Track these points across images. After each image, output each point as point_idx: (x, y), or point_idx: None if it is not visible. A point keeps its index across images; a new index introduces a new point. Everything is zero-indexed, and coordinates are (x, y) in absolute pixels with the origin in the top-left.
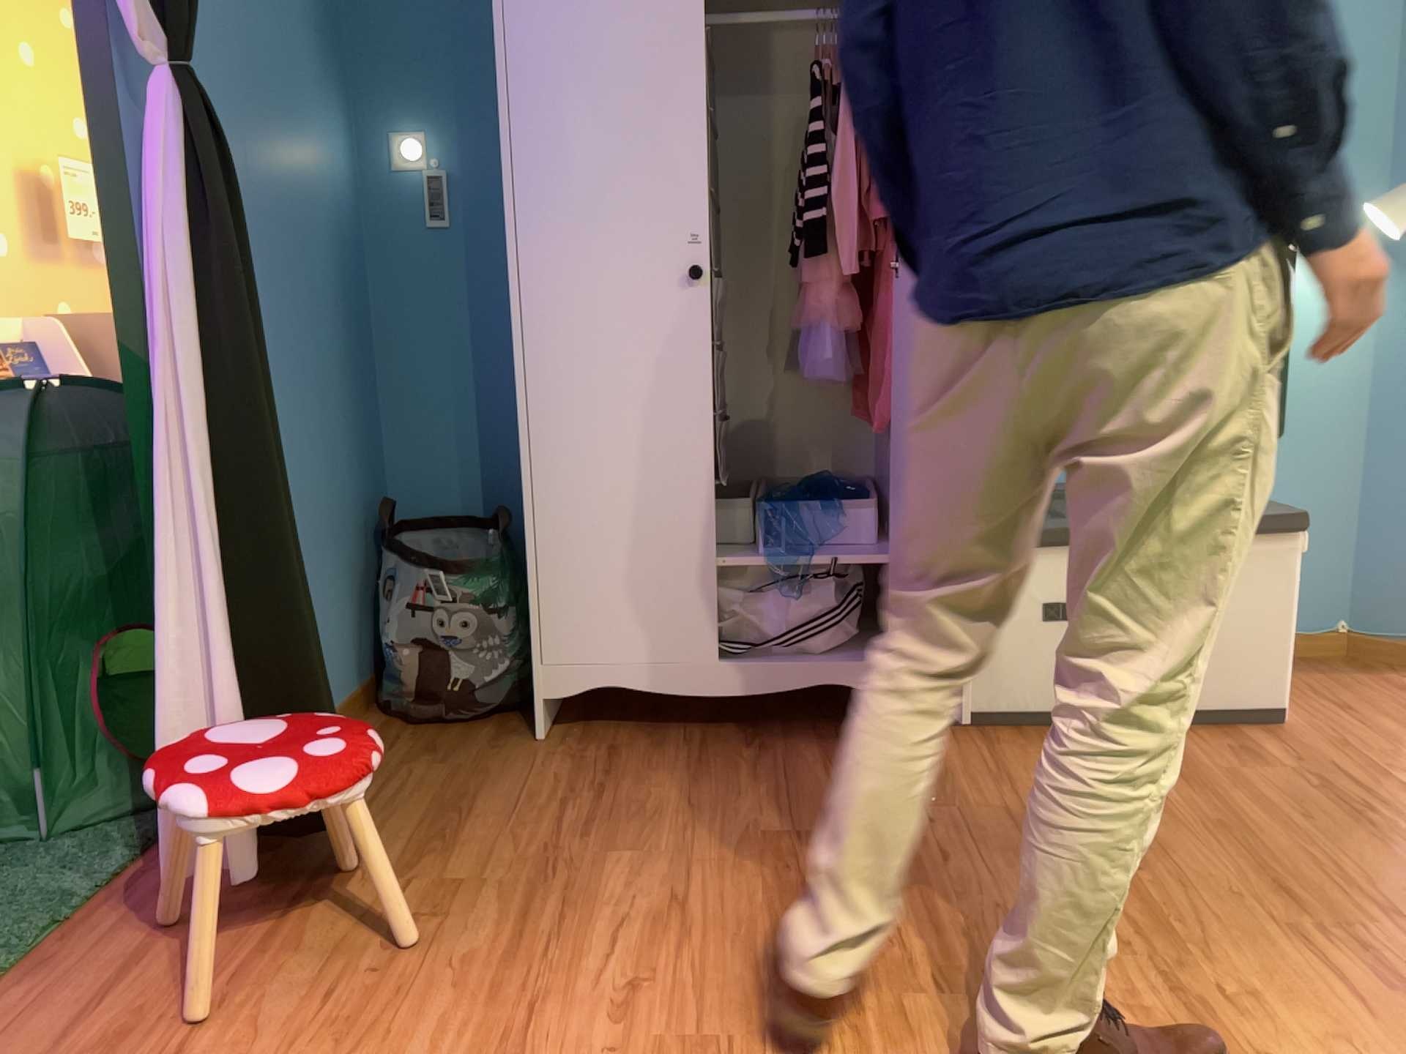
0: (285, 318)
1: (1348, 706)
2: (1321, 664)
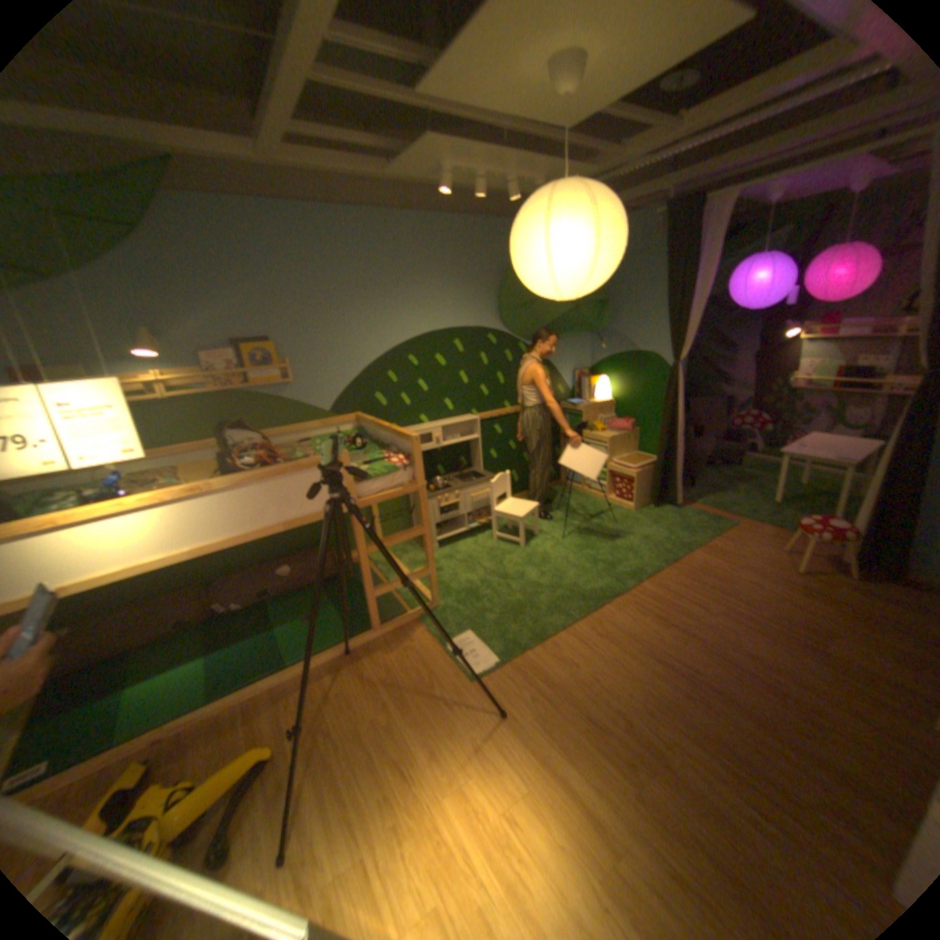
0: None
1: None
2: None
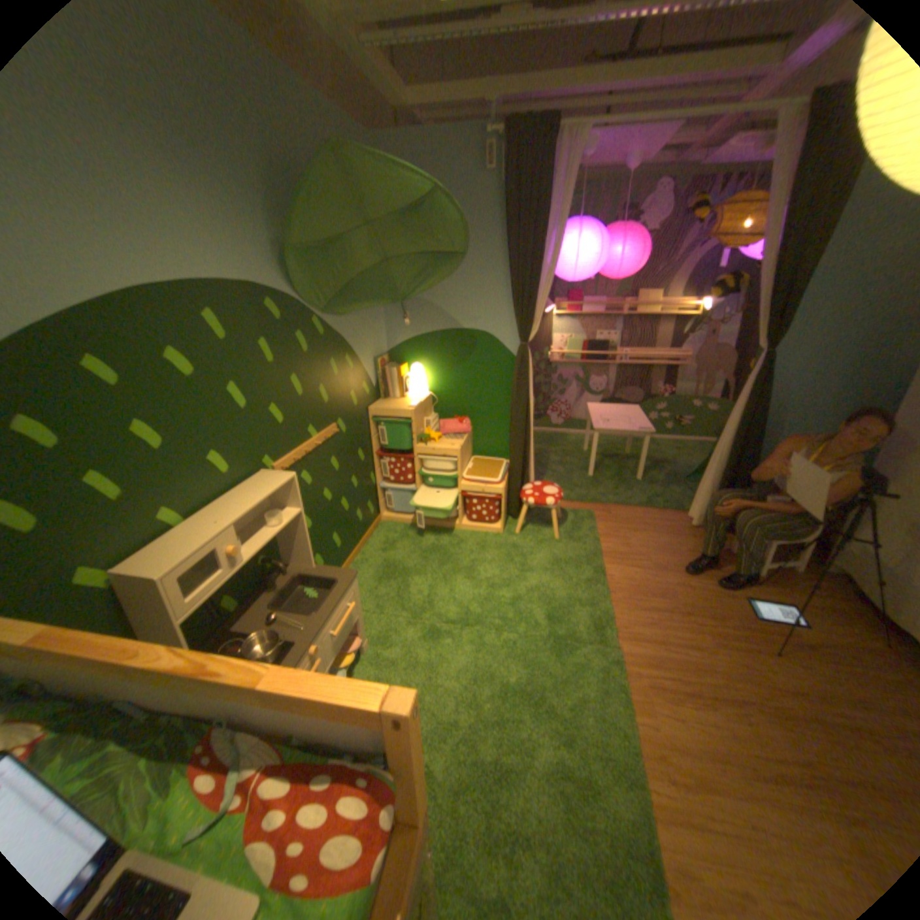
0: (829, 410)
1: None
2: None
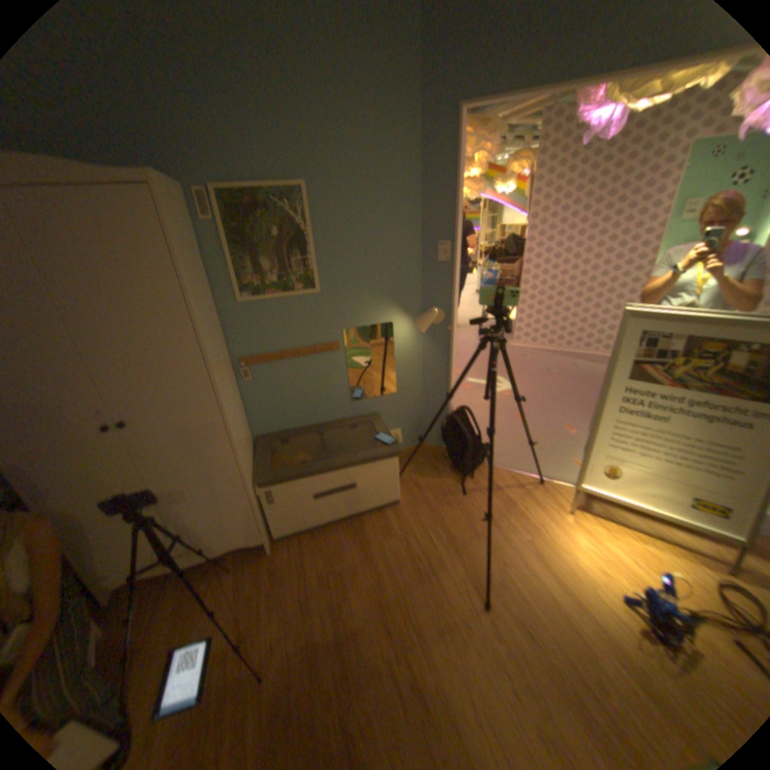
0: None
1: (418, 486)
2: (413, 458)
